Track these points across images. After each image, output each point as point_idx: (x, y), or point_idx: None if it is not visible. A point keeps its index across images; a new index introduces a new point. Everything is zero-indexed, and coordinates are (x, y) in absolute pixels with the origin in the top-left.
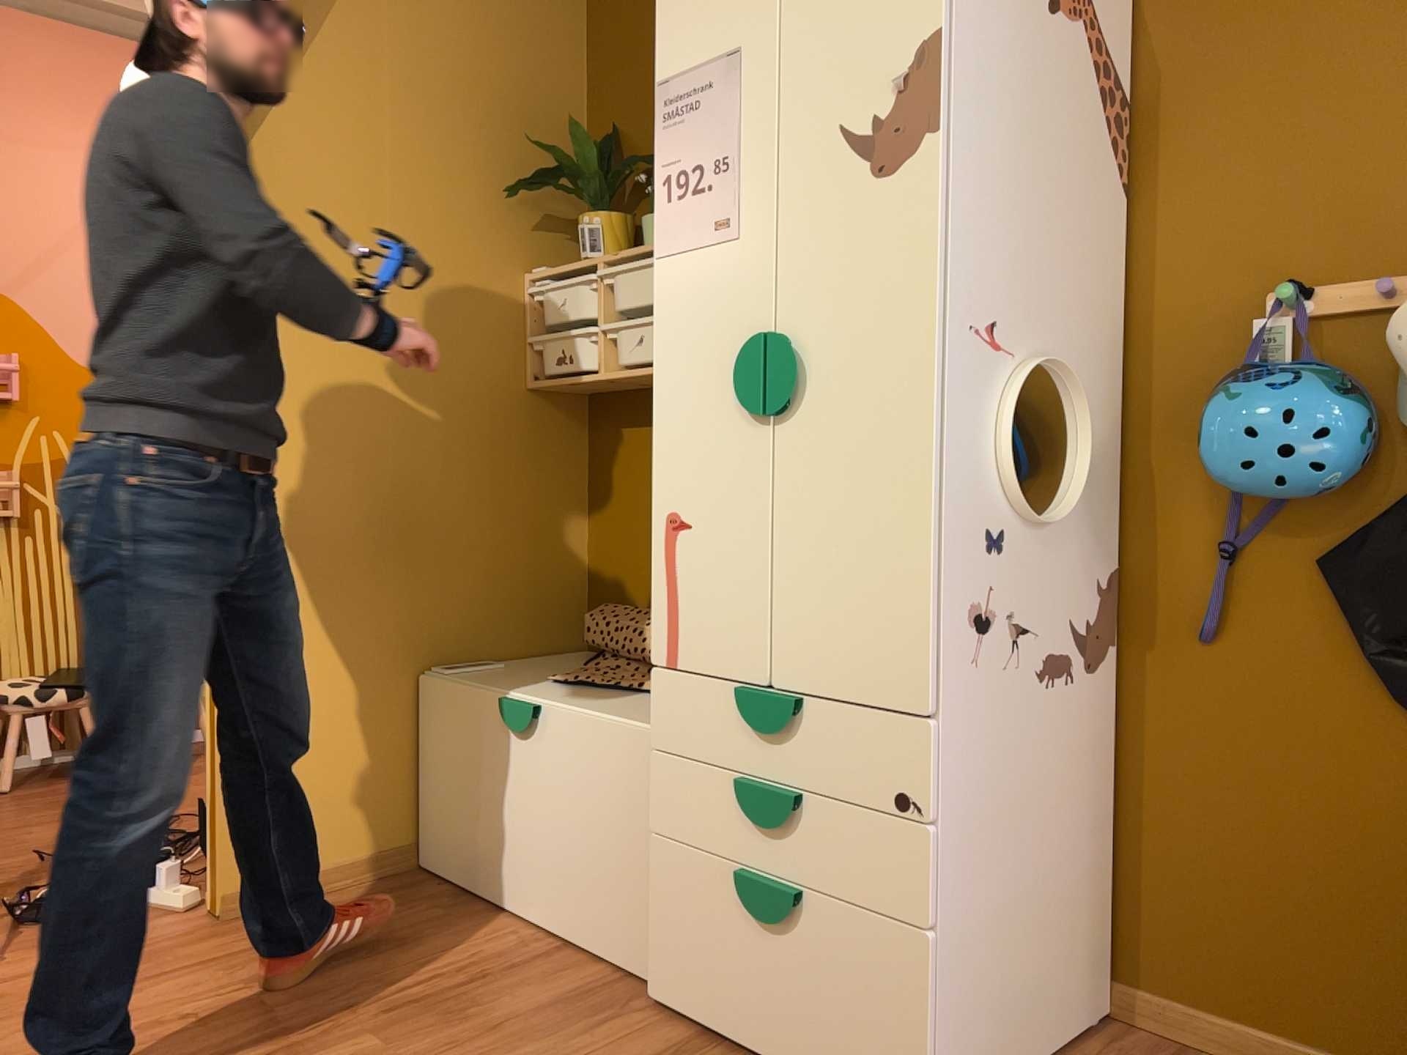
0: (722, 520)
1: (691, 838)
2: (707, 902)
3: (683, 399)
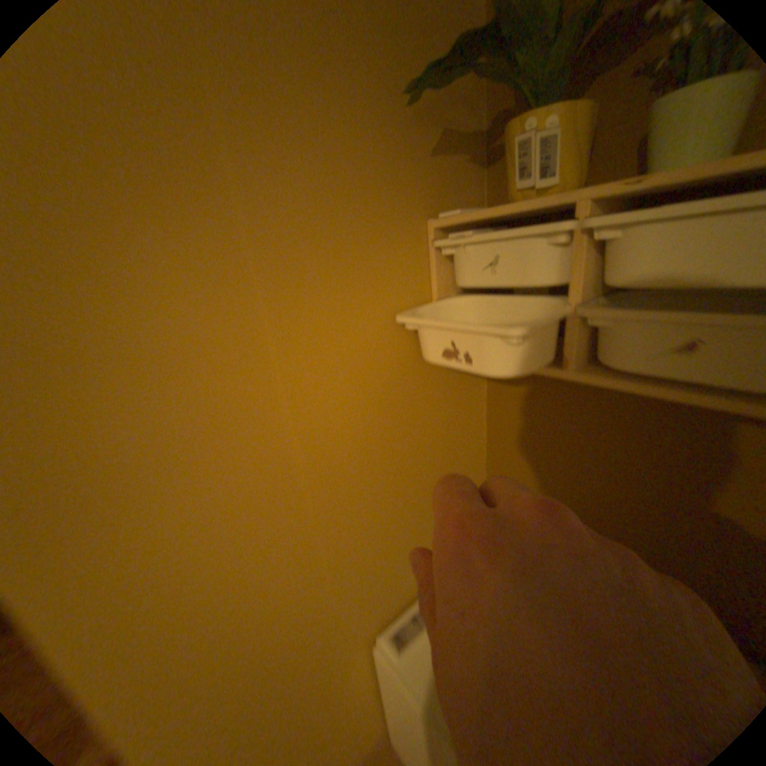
0: None
1: None
2: None
3: None
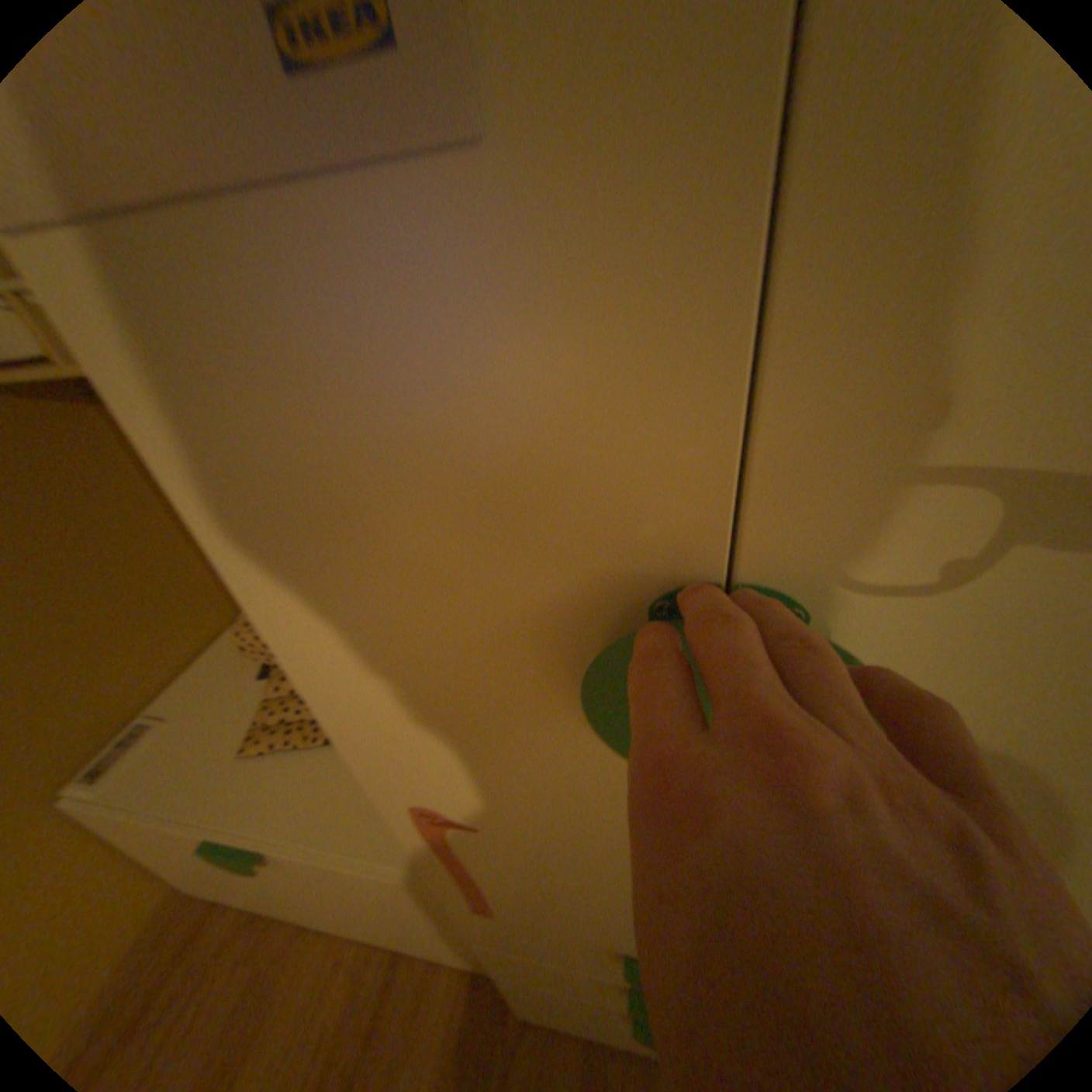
0: (557, 838)
1: (554, 986)
2: (584, 1009)
3: (375, 667)
